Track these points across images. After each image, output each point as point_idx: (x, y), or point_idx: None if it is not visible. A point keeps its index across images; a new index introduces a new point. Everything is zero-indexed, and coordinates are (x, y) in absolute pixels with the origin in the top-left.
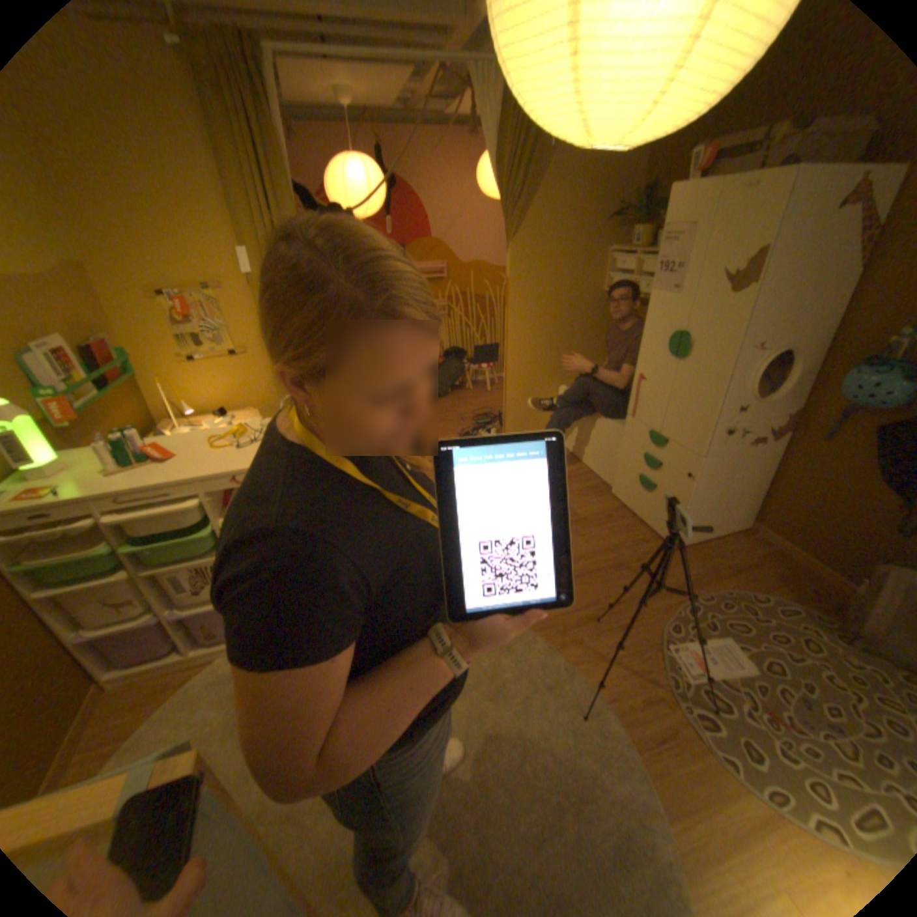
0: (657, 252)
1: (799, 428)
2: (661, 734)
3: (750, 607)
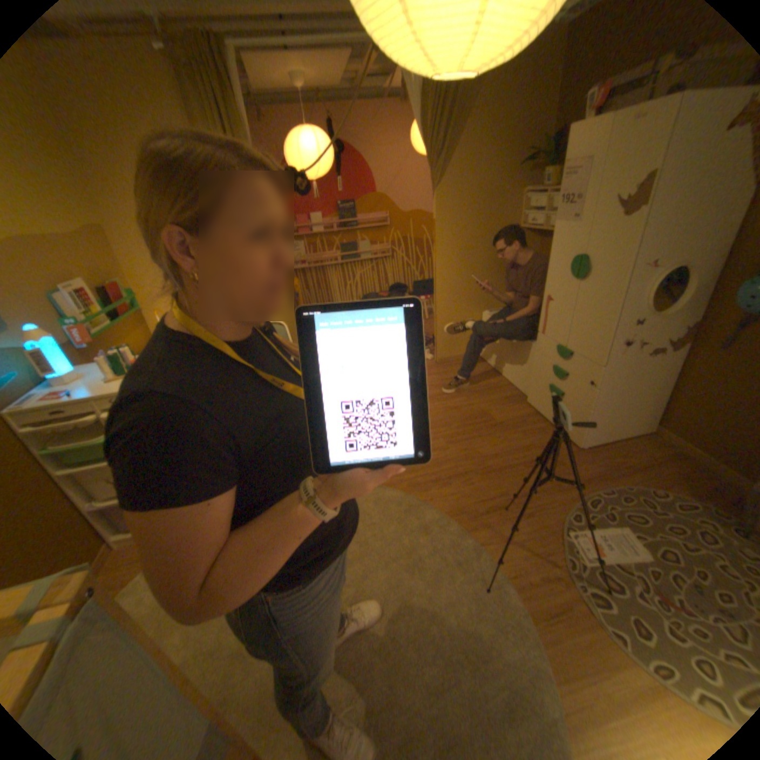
0: (564, 189)
1: (697, 339)
2: (556, 607)
3: (649, 501)
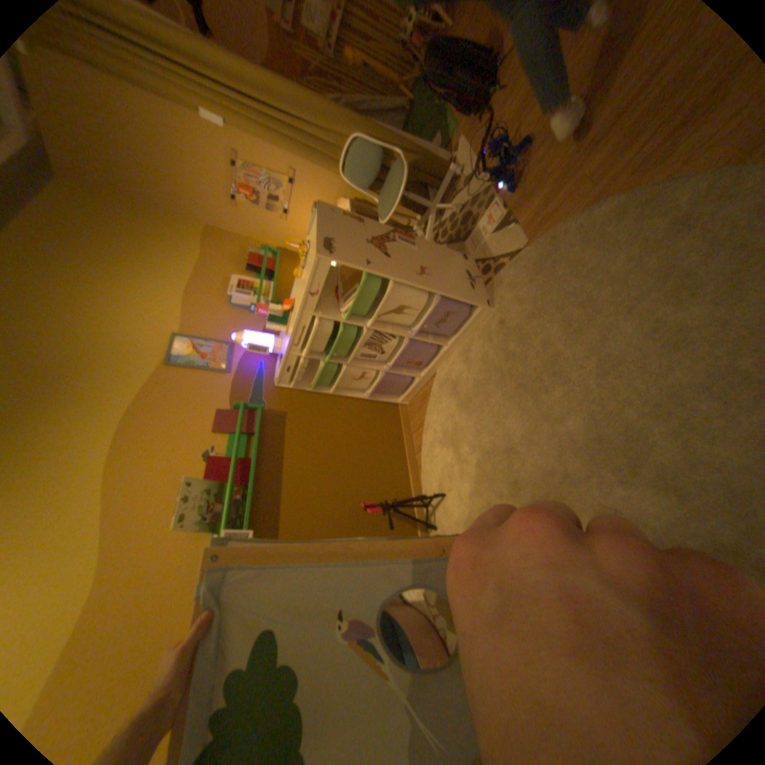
0: None
1: None
2: None
3: None
